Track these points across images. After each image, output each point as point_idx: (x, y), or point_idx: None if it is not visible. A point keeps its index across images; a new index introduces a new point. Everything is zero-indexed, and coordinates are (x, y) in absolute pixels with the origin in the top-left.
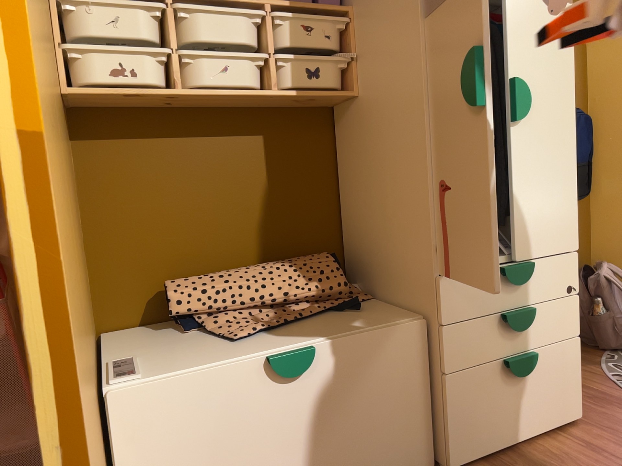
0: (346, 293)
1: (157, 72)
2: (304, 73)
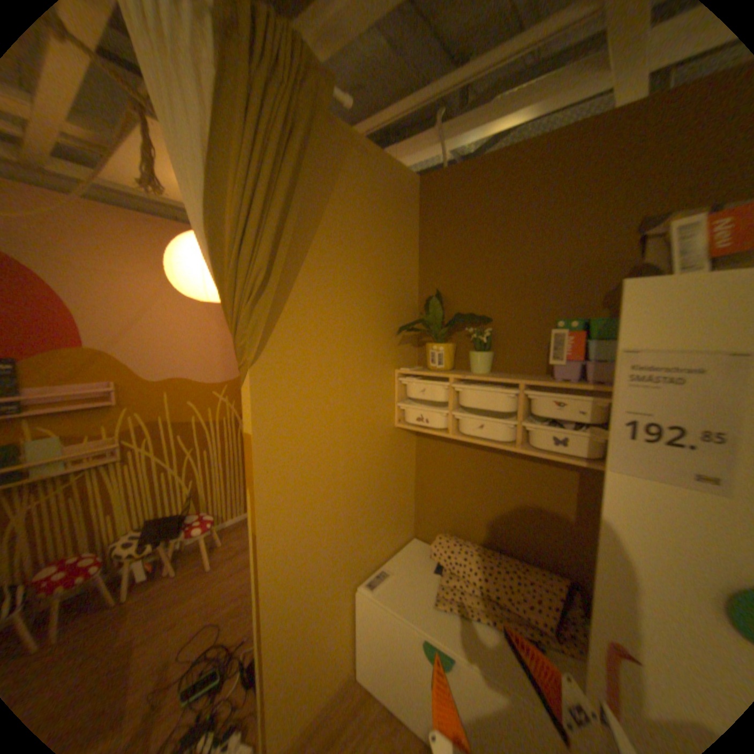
0: (554, 635)
1: (441, 419)
2: (549, 440)
